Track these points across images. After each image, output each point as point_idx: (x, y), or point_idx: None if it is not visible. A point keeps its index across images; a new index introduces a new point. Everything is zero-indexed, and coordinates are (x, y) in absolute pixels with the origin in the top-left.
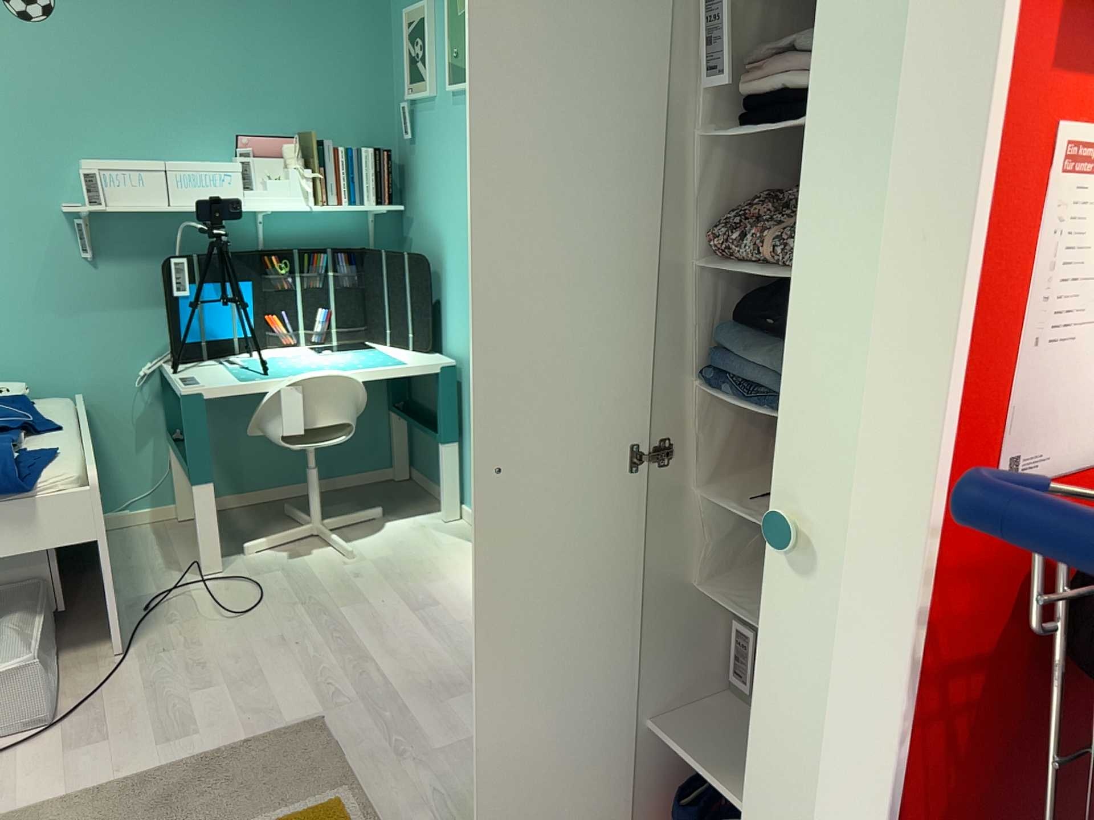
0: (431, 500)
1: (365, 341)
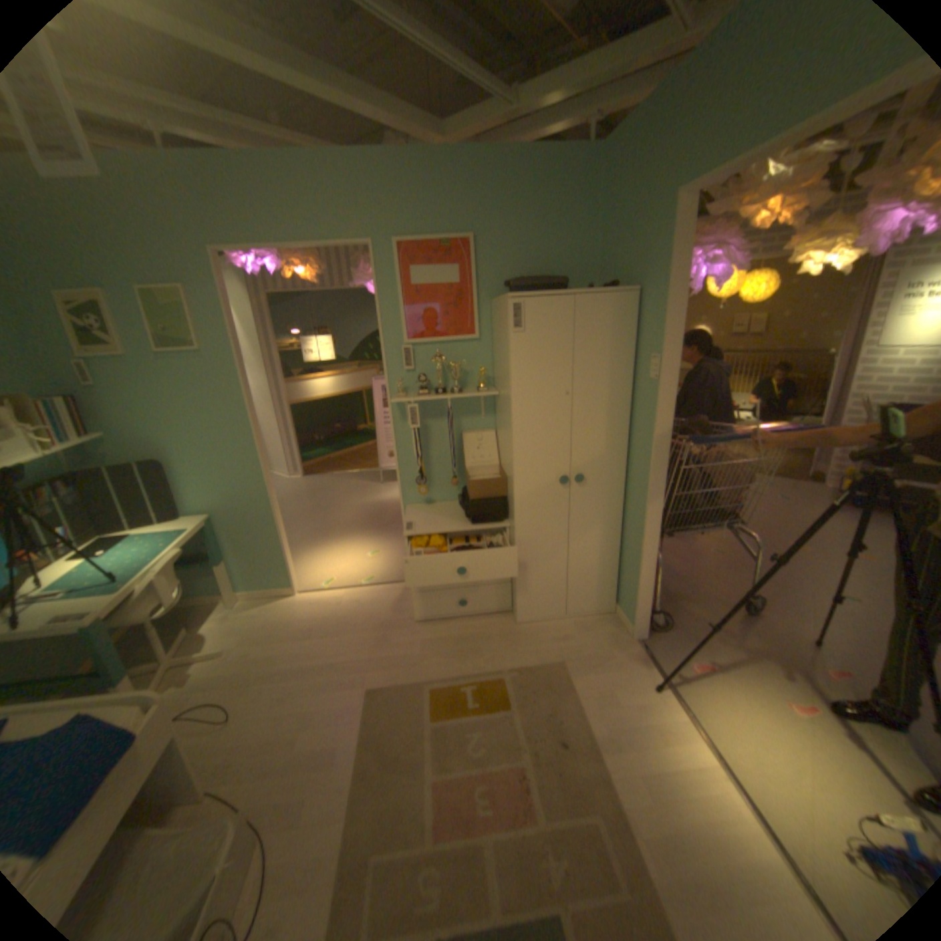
0: (195, 609)
1: (97, 537)
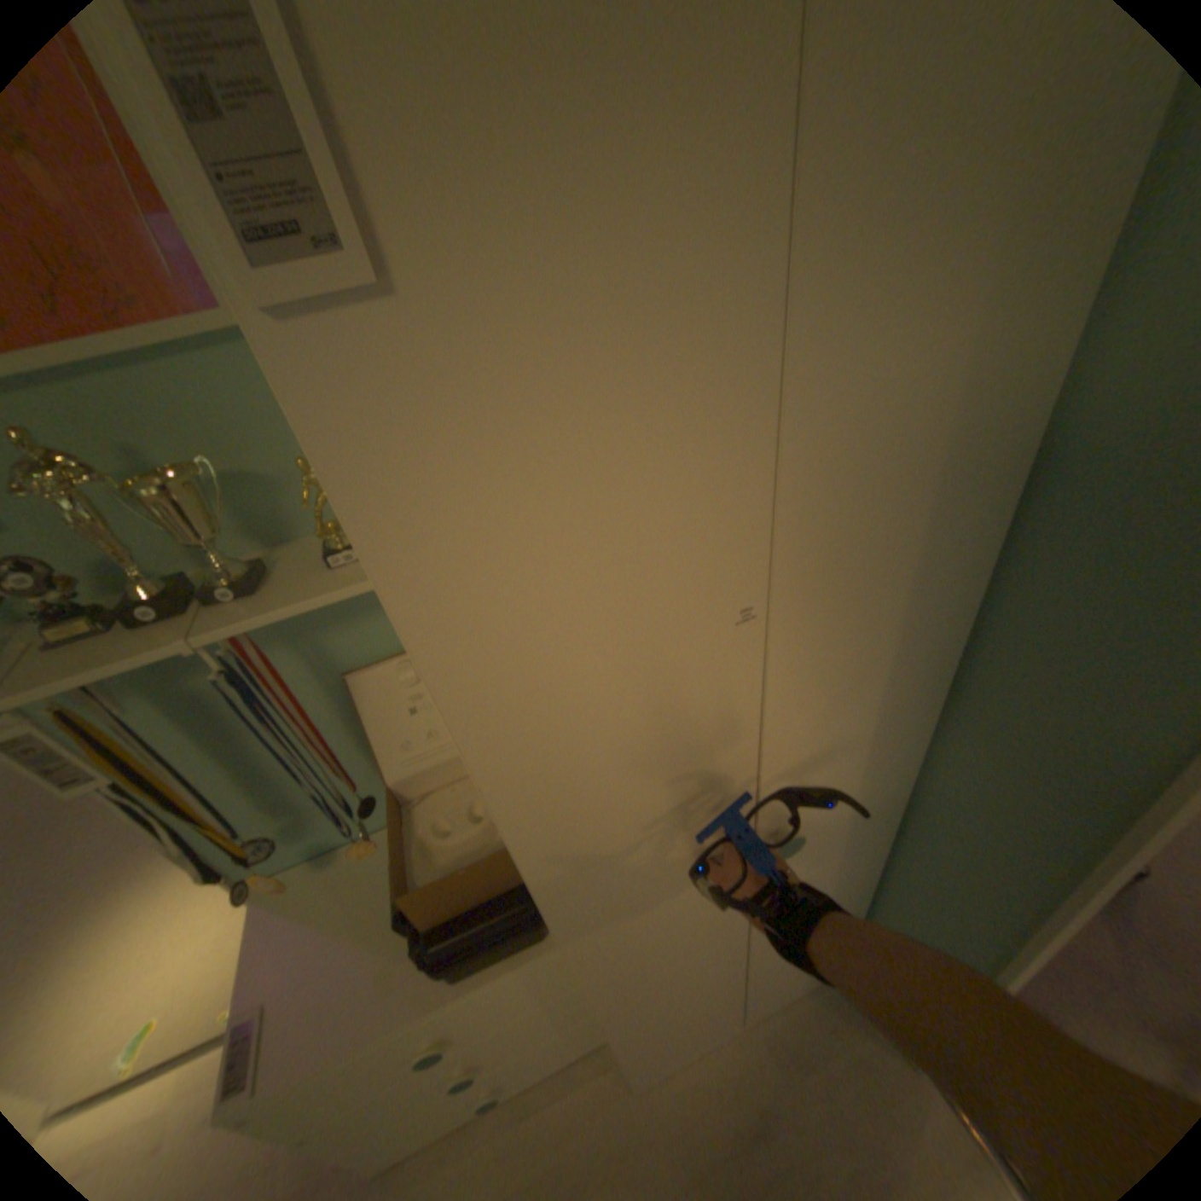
0: None
1: None
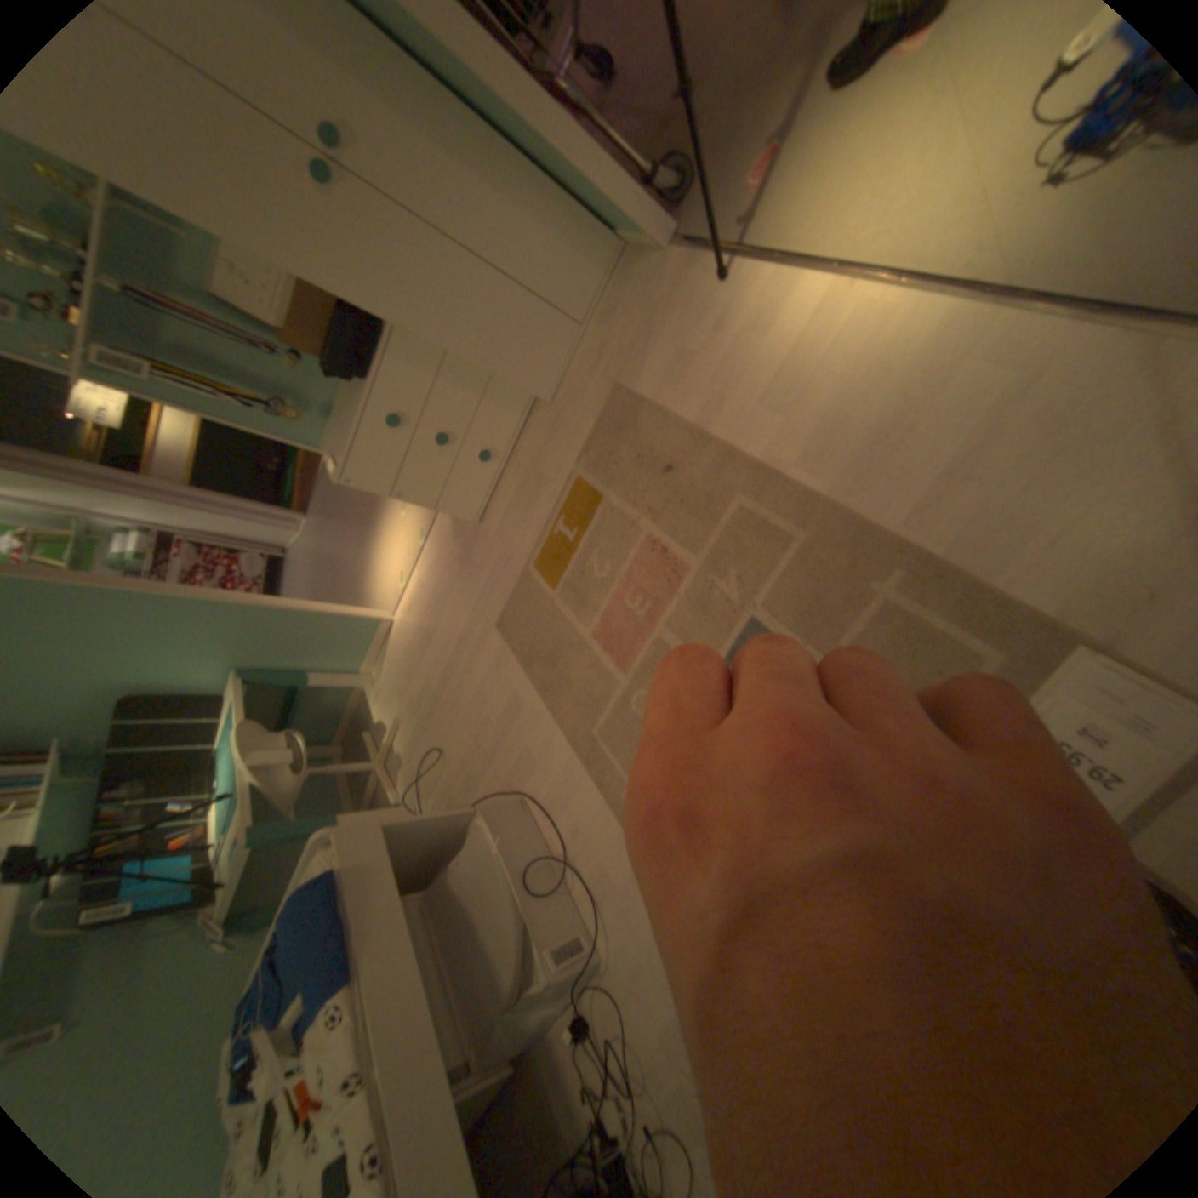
0: (356, 709)
1: (206, 771)
